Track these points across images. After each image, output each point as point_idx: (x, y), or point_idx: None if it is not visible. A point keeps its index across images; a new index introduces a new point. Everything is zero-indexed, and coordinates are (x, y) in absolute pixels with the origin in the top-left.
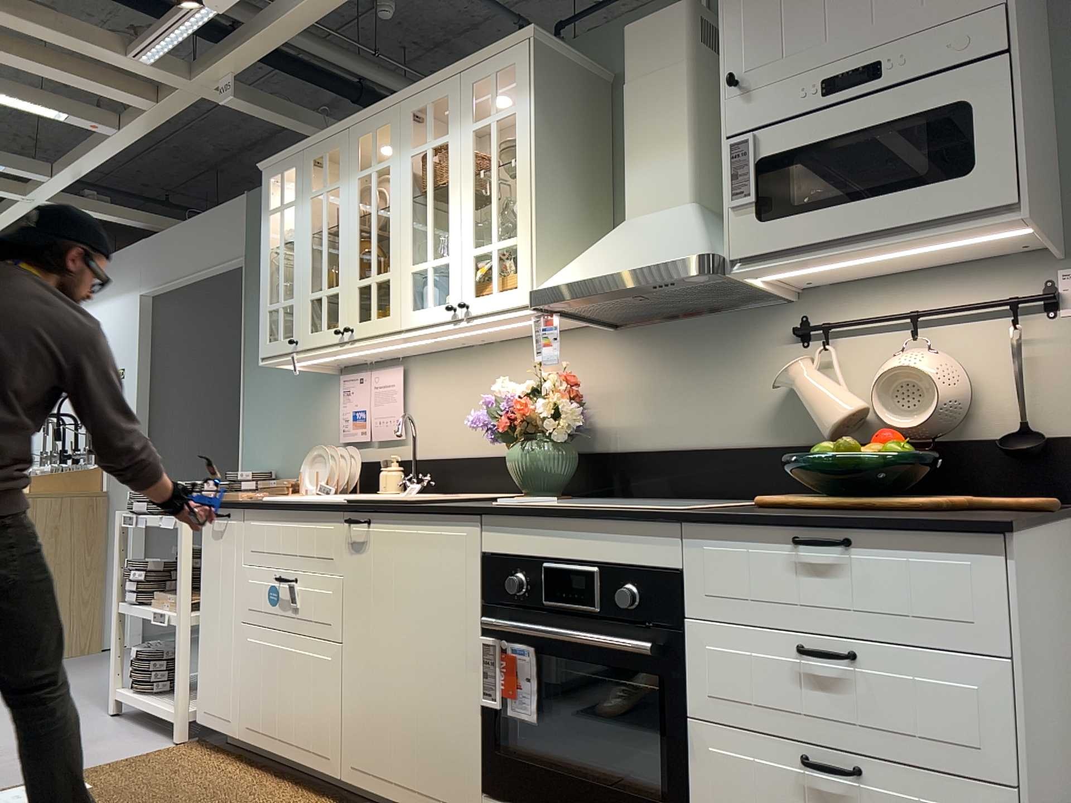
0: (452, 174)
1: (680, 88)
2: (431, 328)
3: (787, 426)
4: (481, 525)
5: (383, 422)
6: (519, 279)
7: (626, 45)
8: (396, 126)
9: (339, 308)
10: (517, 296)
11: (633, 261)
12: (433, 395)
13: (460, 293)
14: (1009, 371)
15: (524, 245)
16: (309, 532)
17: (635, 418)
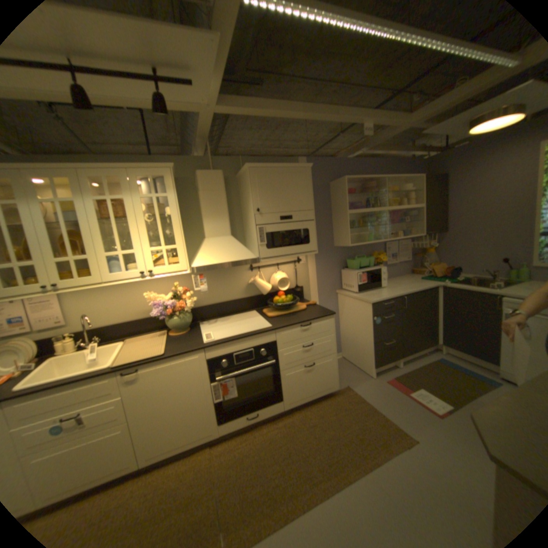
0: (130, 214)
1: (224, 199)
2: (128, 281)
3: (249, 292)
4: (205, 351)
5: (46, 319)
6: (180, 261)
7: (200, 177)
8: (76, 180)
9: (38, 273)
10: (181, 268)
11: (232, 258)
12: (85, 301)
13: (146, 266)
14: (294, 275)
15: (182, 249)
16: (87, 389)
17: (202, 296)
